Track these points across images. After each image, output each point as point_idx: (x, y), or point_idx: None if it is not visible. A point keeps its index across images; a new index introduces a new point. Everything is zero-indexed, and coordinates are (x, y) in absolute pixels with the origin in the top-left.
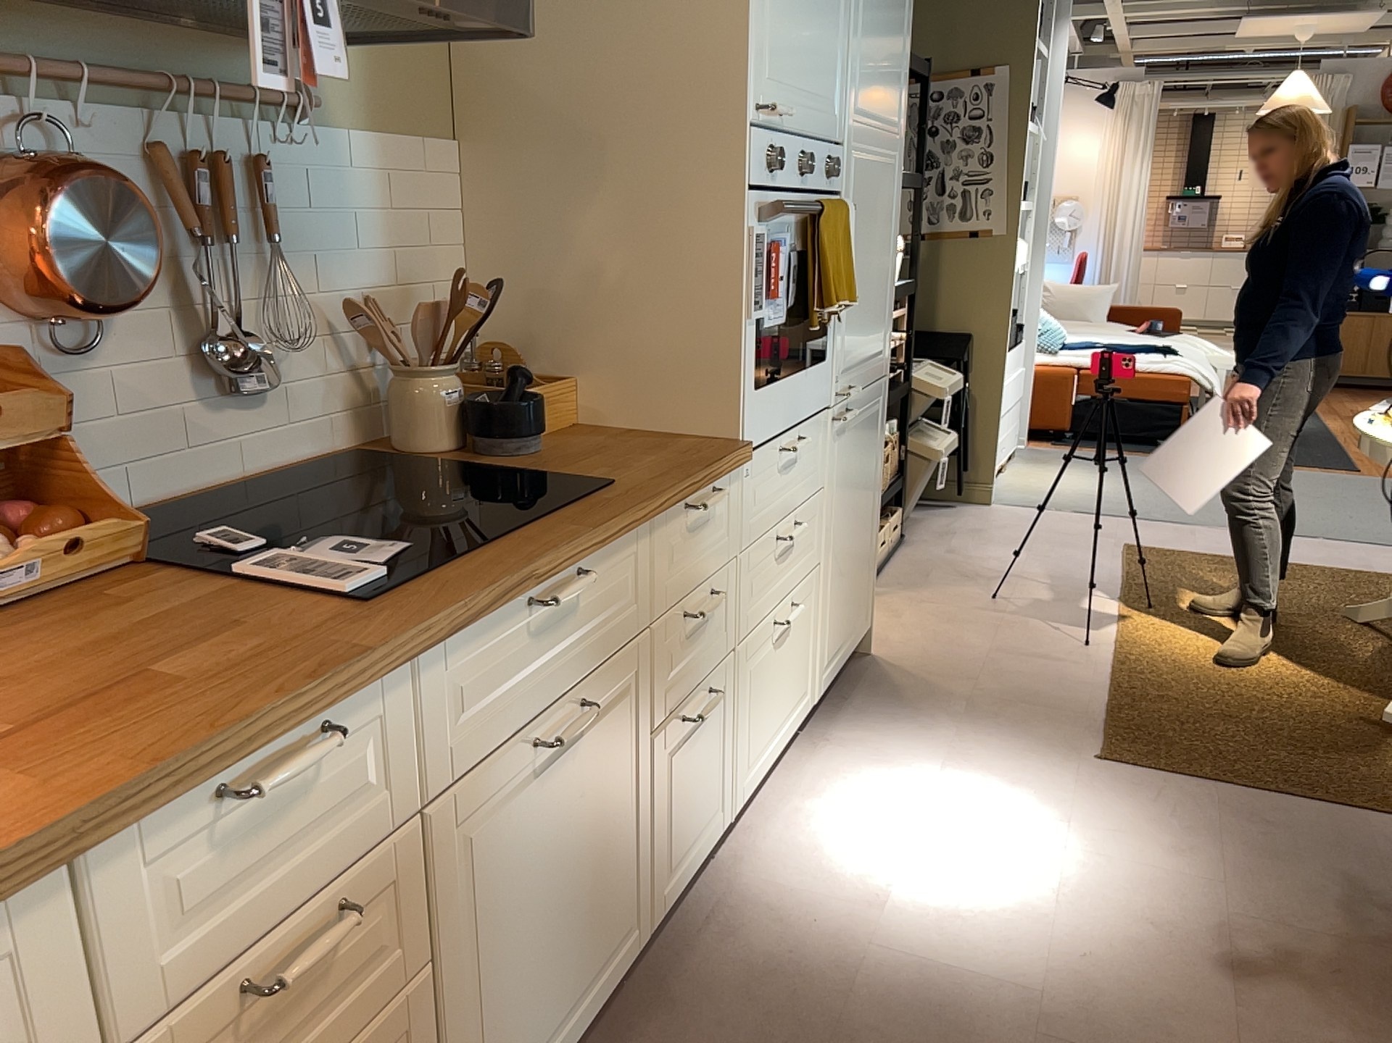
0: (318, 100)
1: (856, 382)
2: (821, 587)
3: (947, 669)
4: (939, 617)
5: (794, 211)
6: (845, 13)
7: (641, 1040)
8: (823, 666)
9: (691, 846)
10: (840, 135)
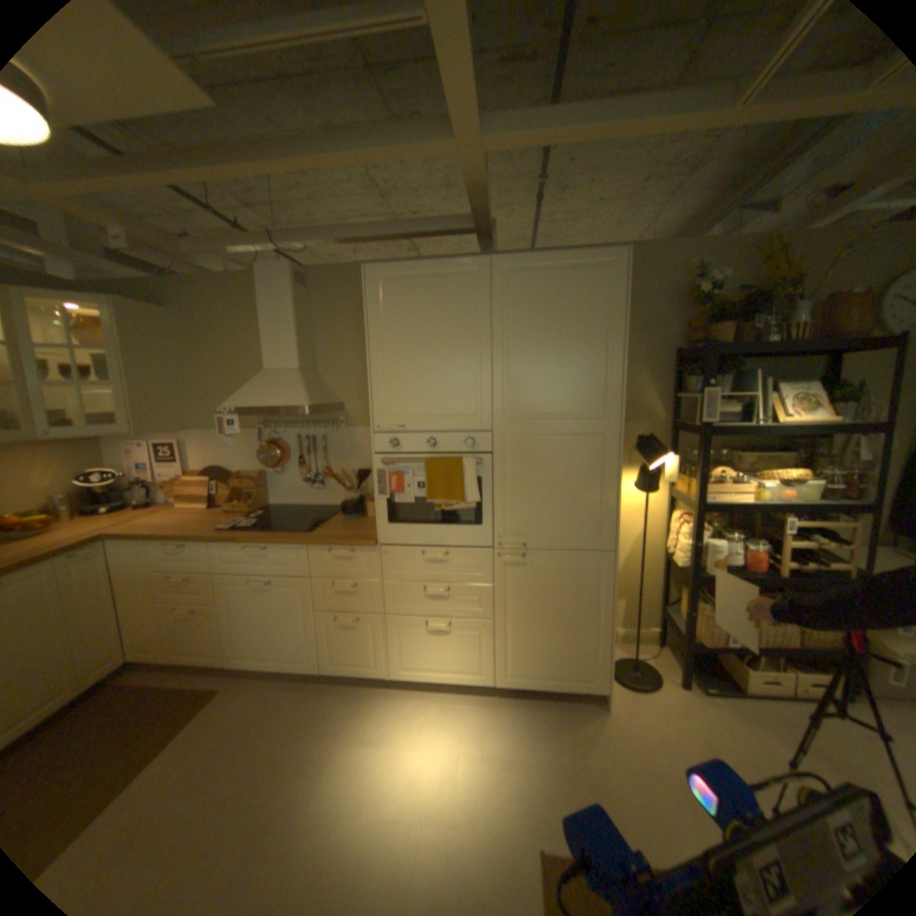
0: (344, 420)
1: (540, 544)
2: (495, 632)
3: (620, 755)
4: (709, 743)
5: (392, 461)
6: (482, 372)
7: (292, 695)
8: (507, 675)
9: (348, 667)
10: (483, 425)
